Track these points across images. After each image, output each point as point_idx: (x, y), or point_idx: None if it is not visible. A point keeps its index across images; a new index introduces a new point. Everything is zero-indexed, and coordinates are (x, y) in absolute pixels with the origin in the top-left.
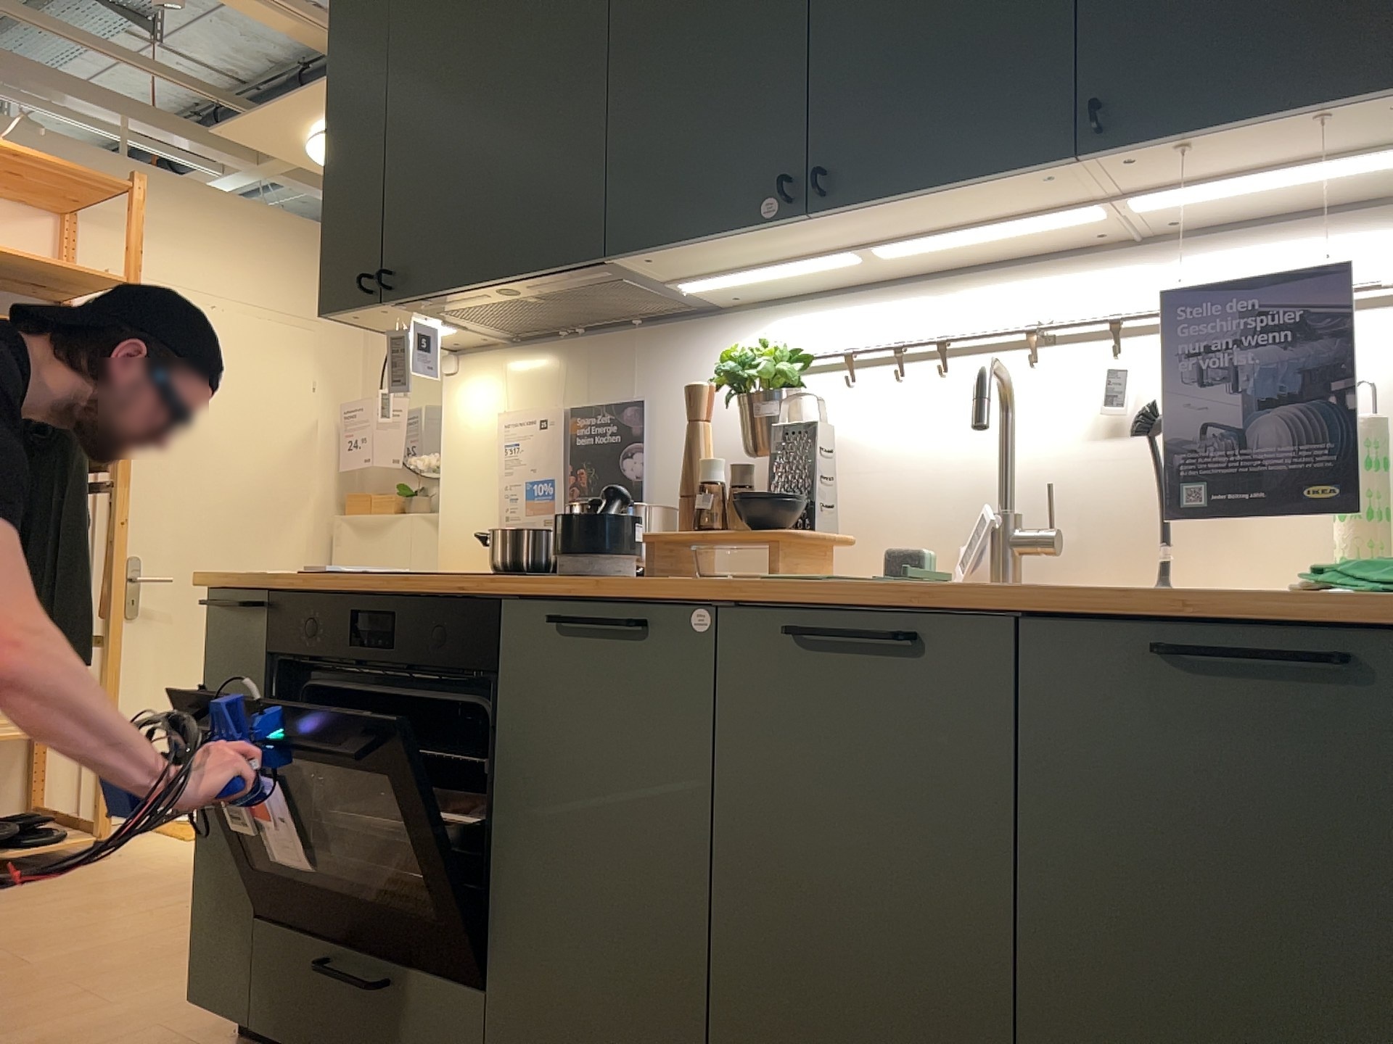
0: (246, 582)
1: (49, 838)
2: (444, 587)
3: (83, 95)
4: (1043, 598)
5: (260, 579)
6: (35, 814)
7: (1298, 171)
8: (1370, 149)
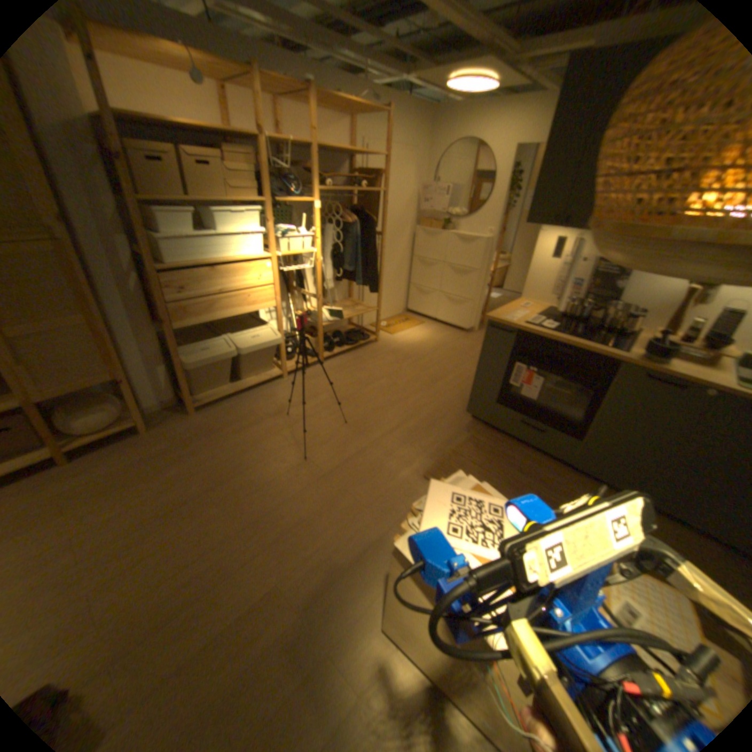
0: (507, 324)
1: (366, 339)
2: (596, 350)
3: (354, 52)
4: None
5: (515, 326)
6: (358, 330)
7: None
8: None
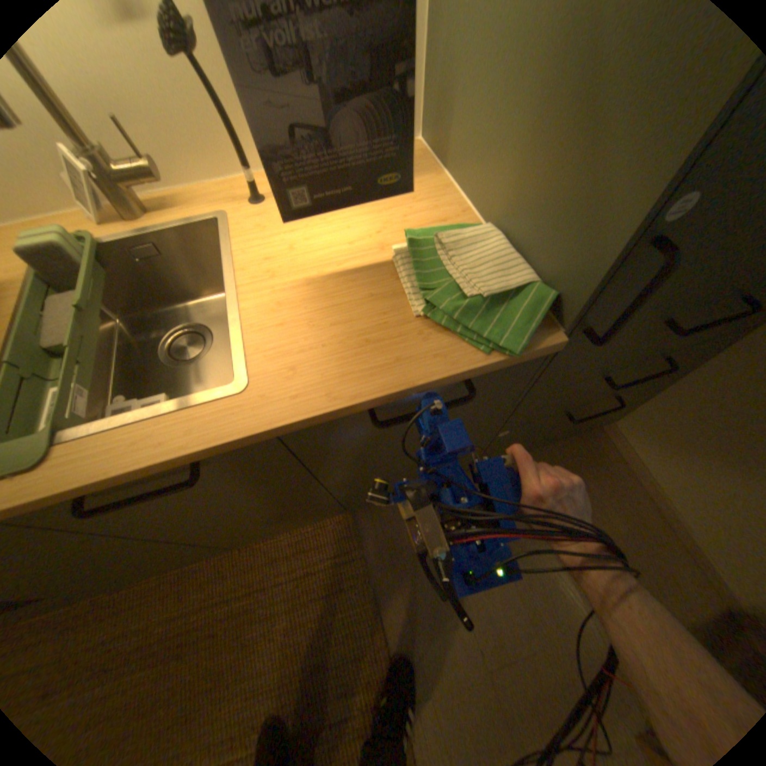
0: None
1: None
2: None
3: None
4: (286, 433)
5: None
6: None
7: None
8: None
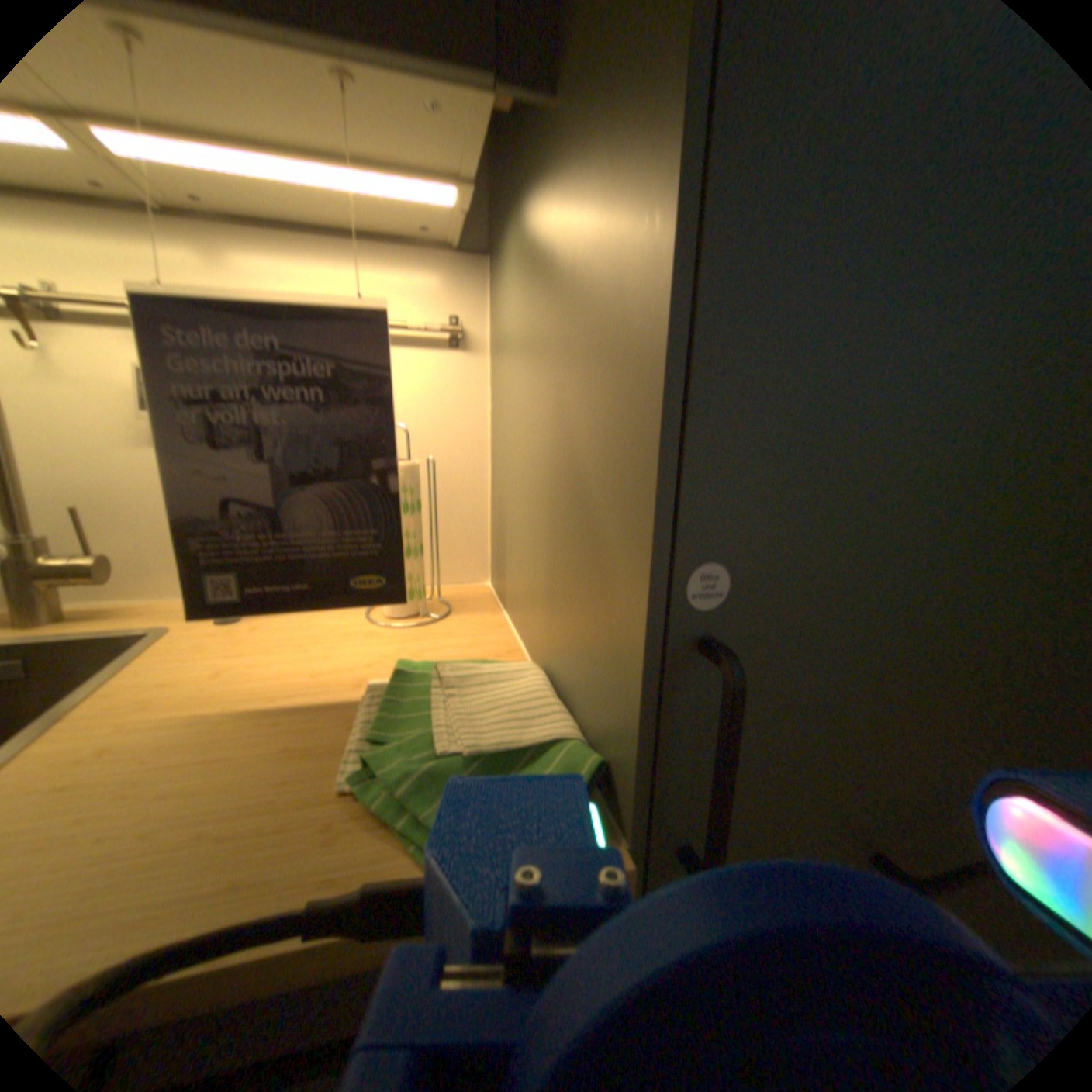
0: None
1: None
2: None
3: None
4: None
5: None
6: None
7: (320, 170)
8: (394, 170)
